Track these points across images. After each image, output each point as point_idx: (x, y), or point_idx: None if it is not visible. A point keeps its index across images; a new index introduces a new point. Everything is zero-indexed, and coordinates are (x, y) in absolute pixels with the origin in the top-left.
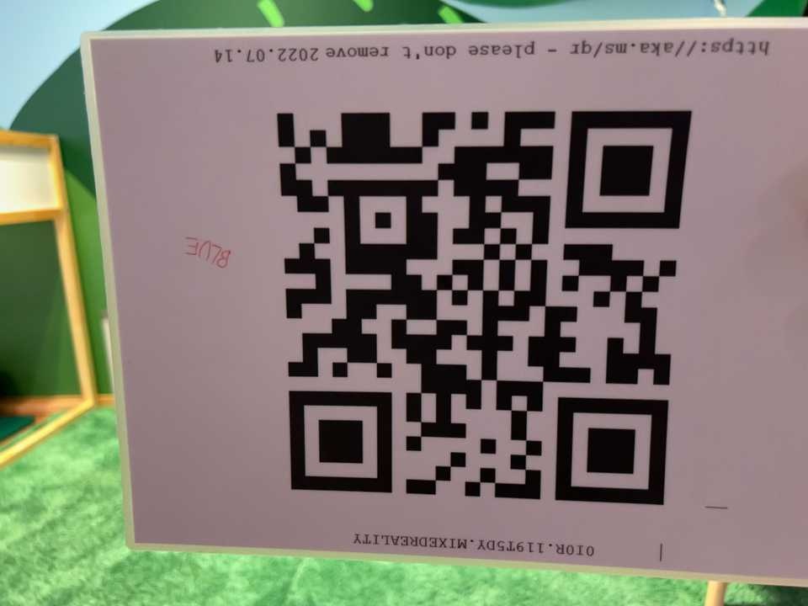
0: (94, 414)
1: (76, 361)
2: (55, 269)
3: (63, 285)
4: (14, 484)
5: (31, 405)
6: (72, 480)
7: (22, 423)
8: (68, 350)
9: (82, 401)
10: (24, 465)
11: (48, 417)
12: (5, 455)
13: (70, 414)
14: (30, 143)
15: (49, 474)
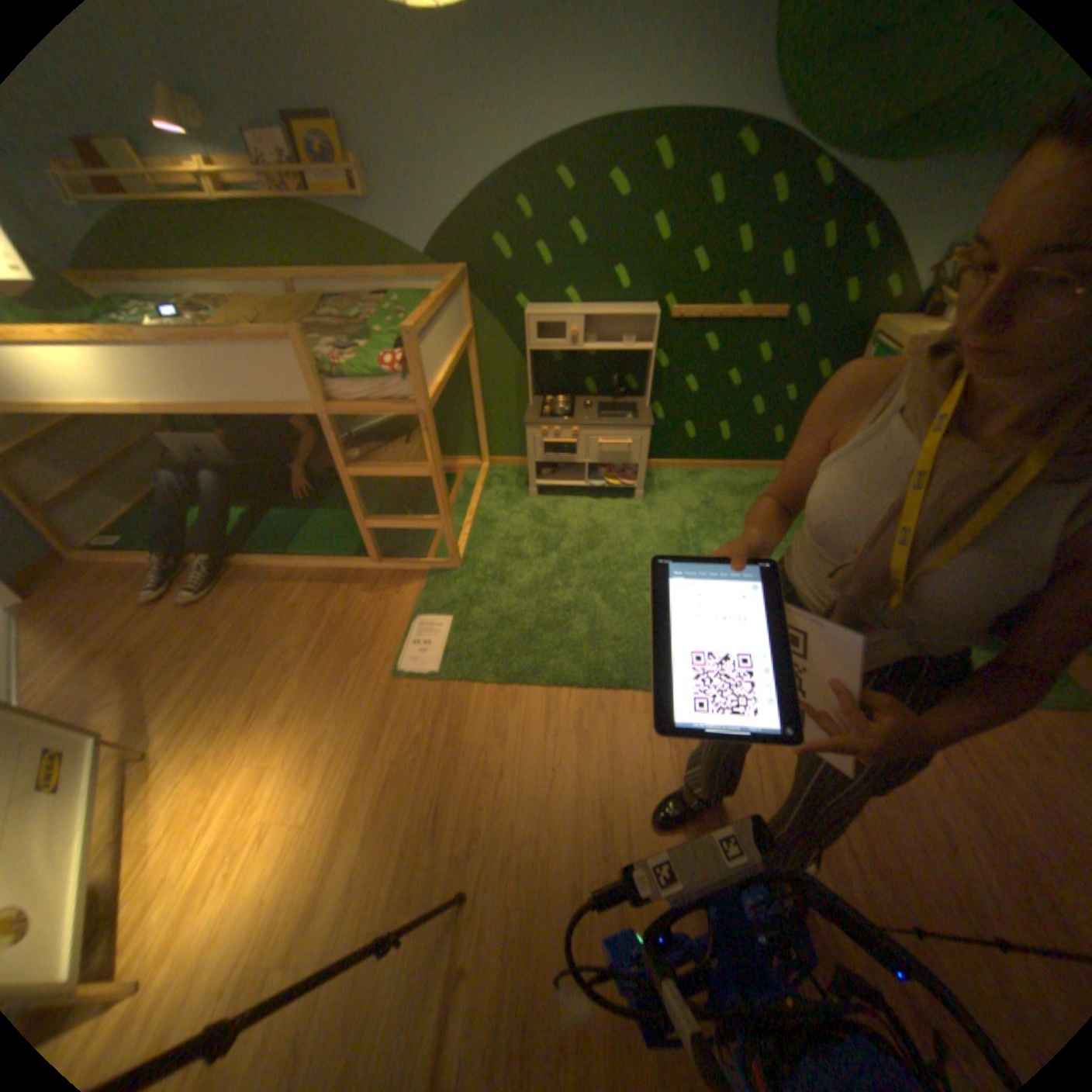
0: (493, 473)
1: (475, 436)
2: (463, 373)
3: (473, 387)
4: (491, 533)
5: (447, 463)
6: (524, 531)
7: (452, 480)
8: (470, 429)
9: (479, 461)
10: (484, 517)
11: (461, 473)
12: (471, 512)
13: (482, 474)
14: (450, 274)
15: (506, 526)
